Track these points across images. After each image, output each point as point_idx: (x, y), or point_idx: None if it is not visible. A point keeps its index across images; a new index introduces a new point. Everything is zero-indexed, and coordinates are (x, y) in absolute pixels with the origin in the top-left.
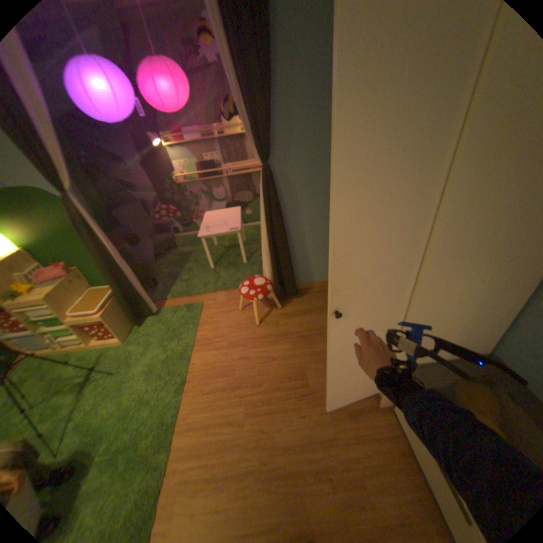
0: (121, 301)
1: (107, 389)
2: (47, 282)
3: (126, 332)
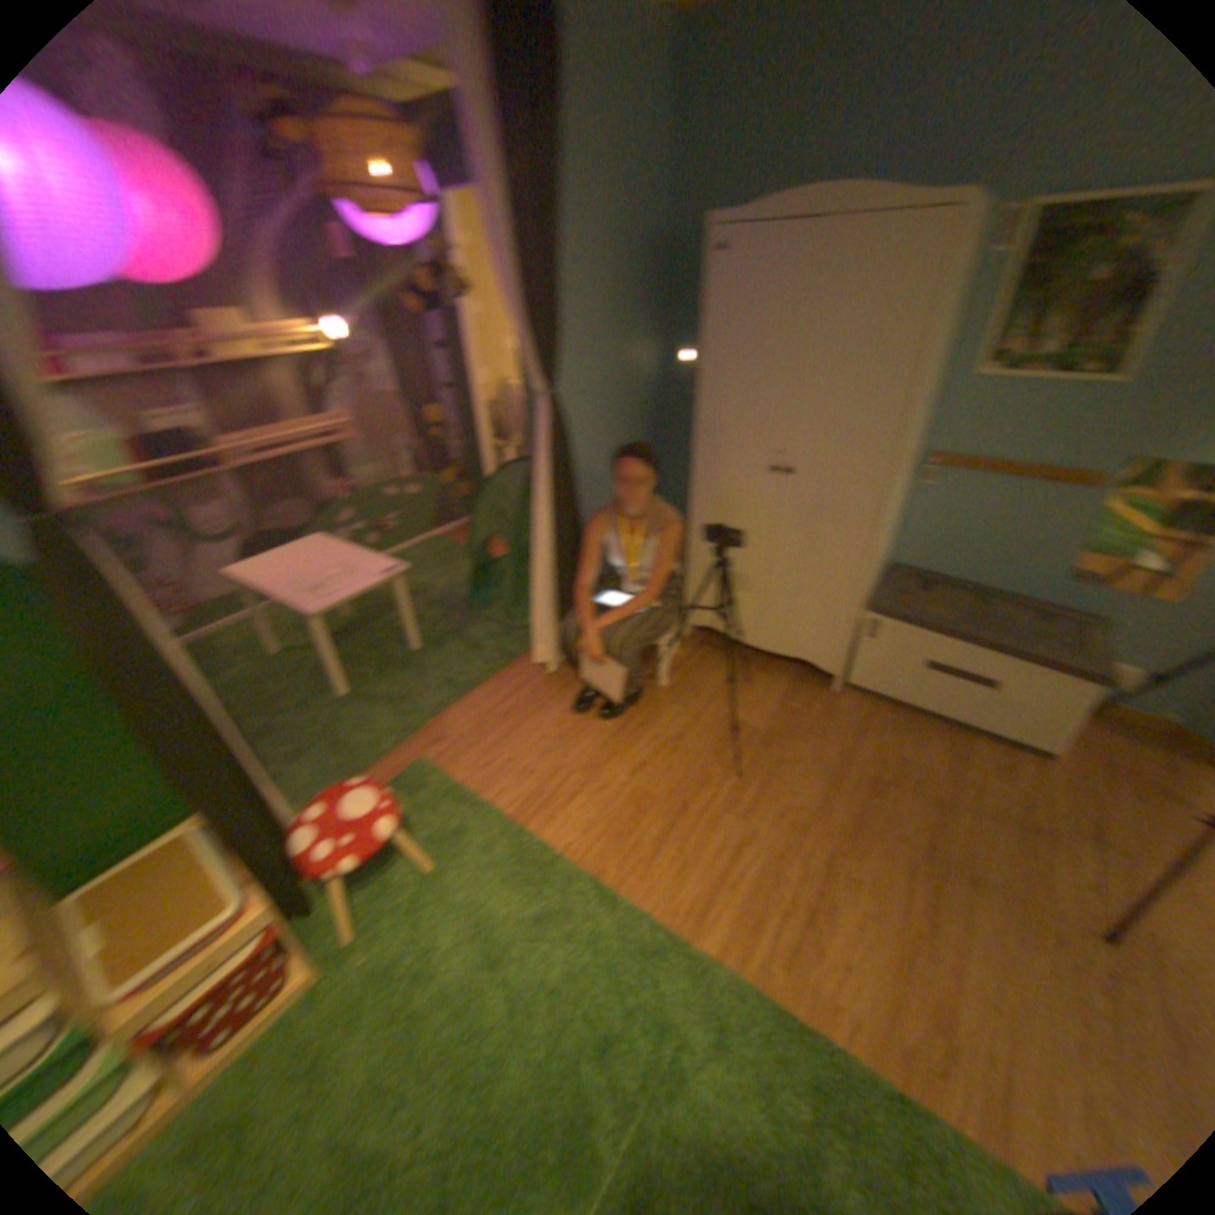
0: (235, 856)
1: (435, 1062)
2: None
3: (296, 940)
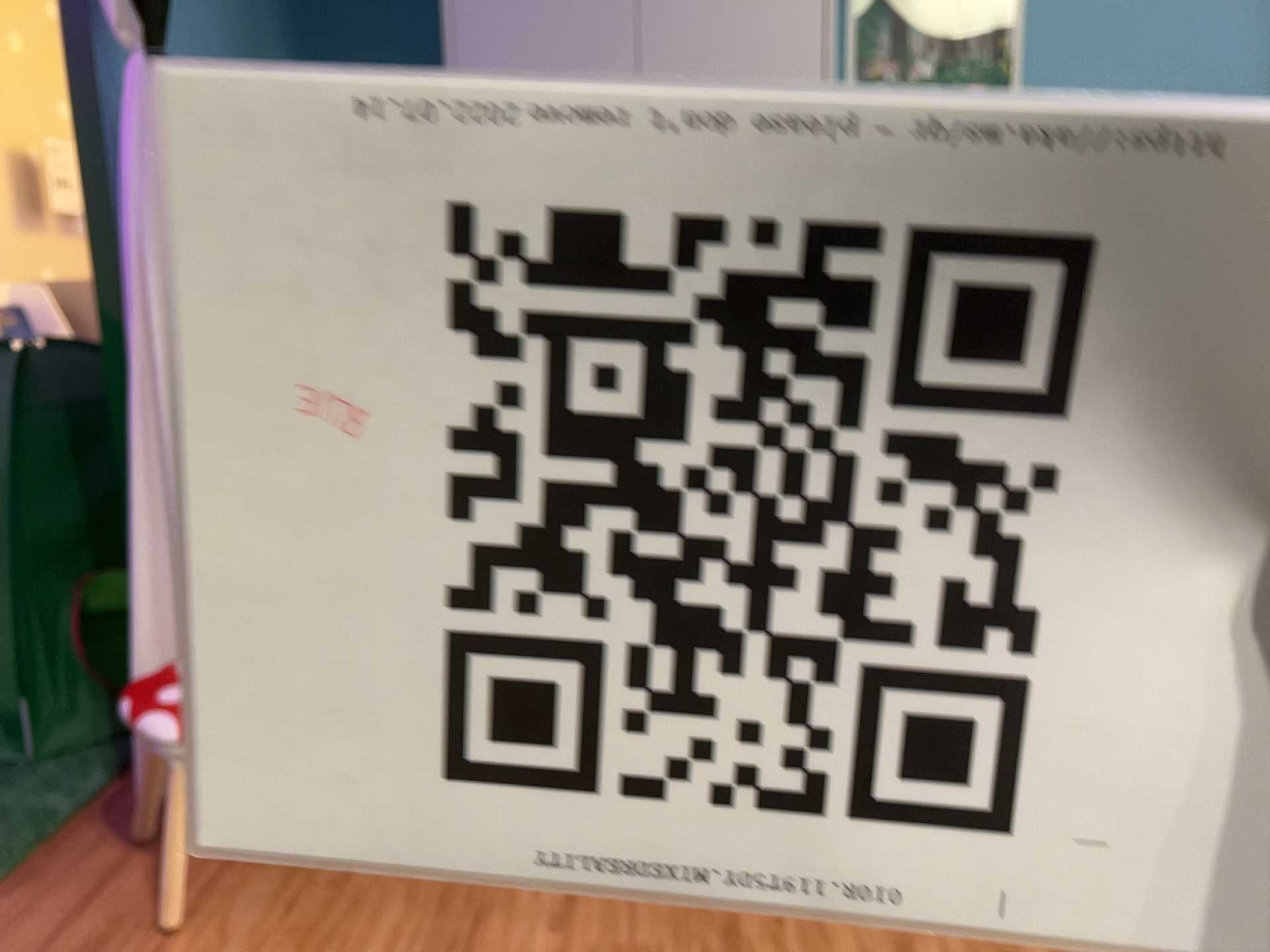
0: None
1: None
2: None
3: None
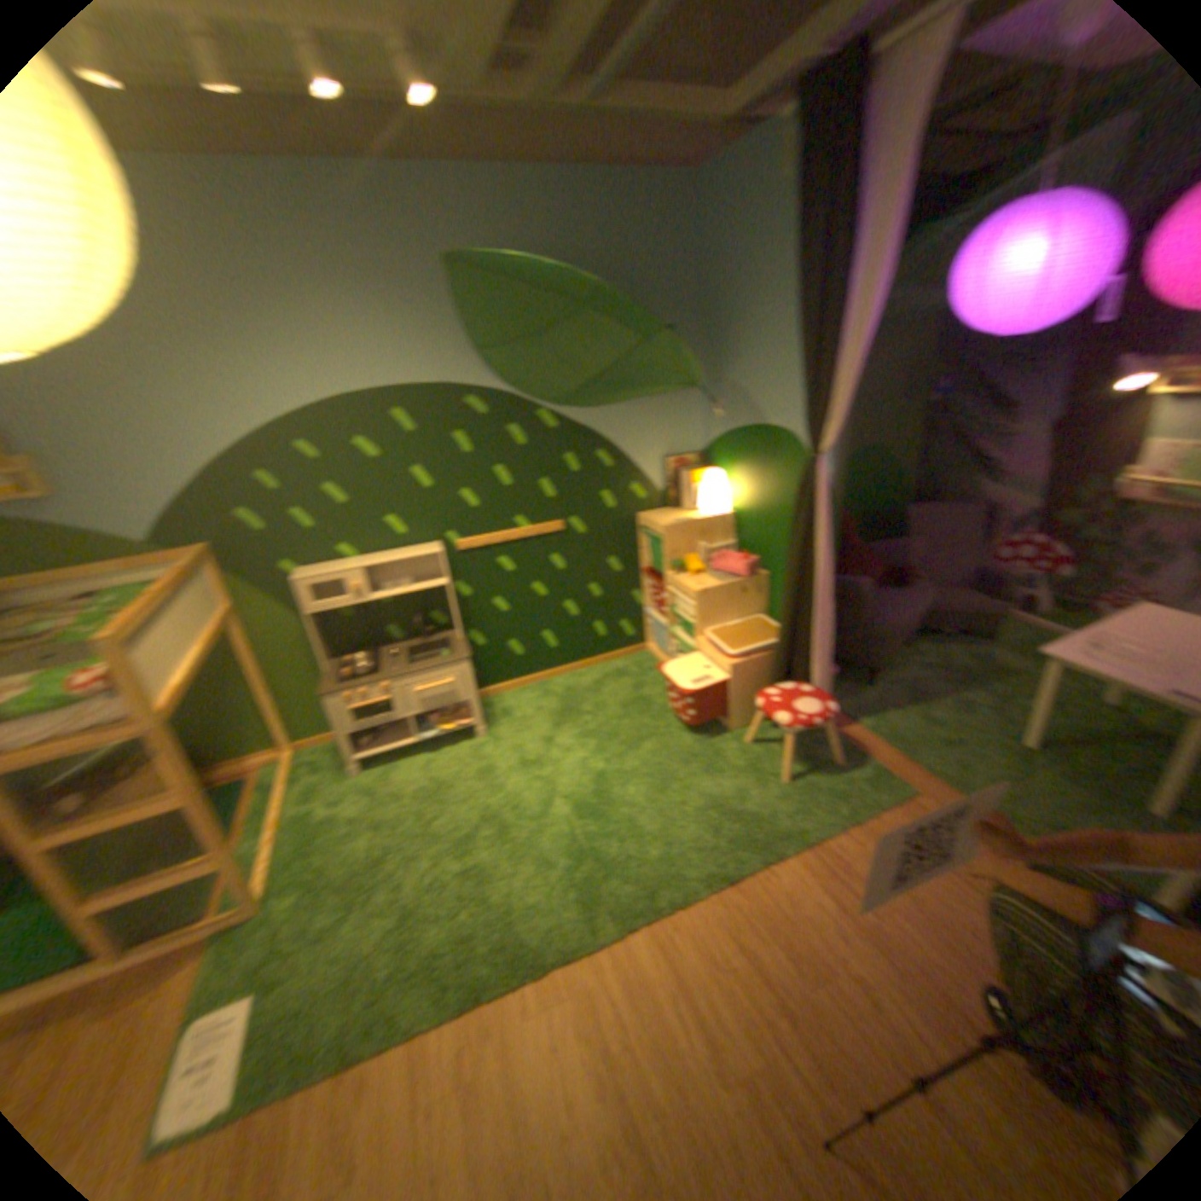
0: (780, 665)
1: (659, 770)
2: (719, 572)
3: (749, 719)
